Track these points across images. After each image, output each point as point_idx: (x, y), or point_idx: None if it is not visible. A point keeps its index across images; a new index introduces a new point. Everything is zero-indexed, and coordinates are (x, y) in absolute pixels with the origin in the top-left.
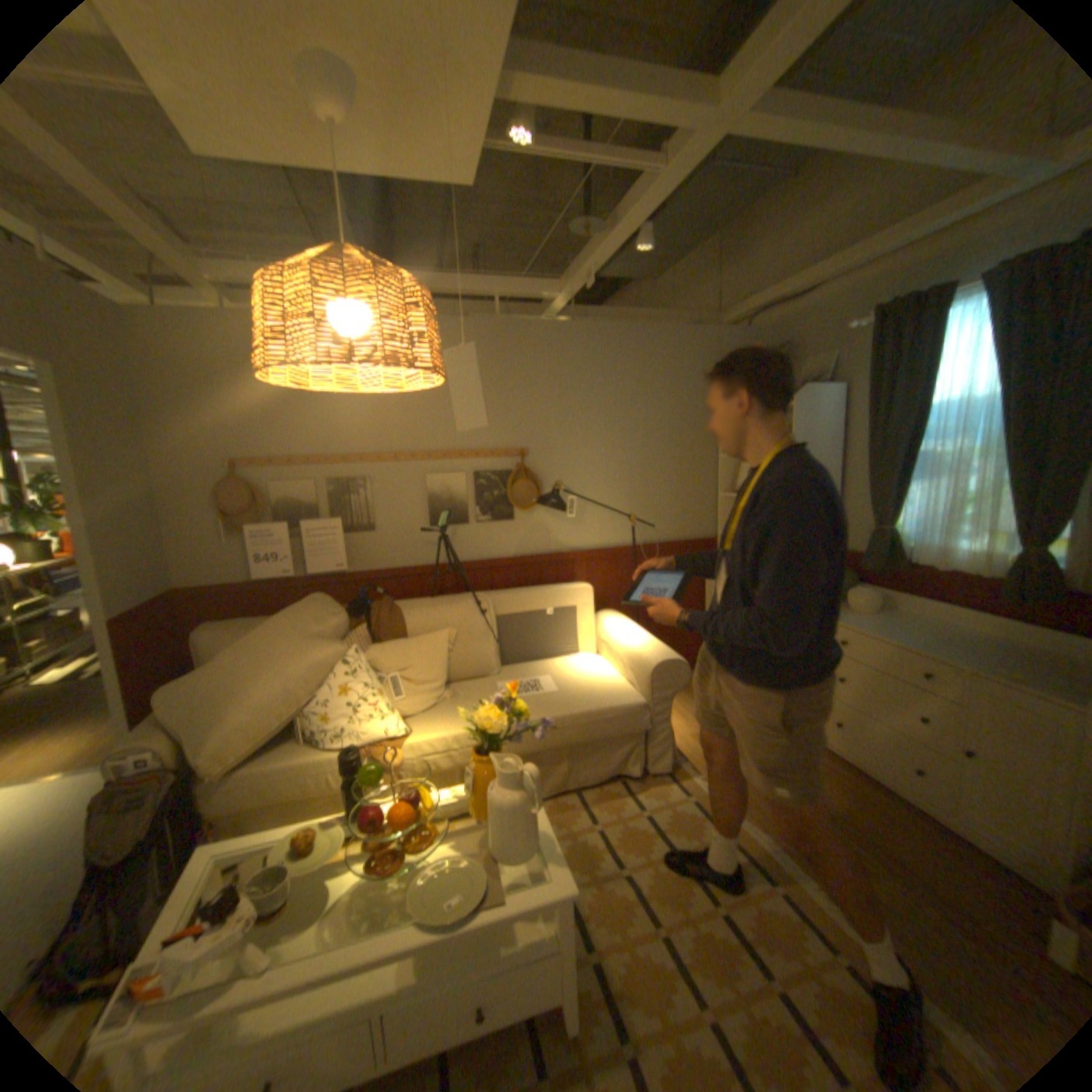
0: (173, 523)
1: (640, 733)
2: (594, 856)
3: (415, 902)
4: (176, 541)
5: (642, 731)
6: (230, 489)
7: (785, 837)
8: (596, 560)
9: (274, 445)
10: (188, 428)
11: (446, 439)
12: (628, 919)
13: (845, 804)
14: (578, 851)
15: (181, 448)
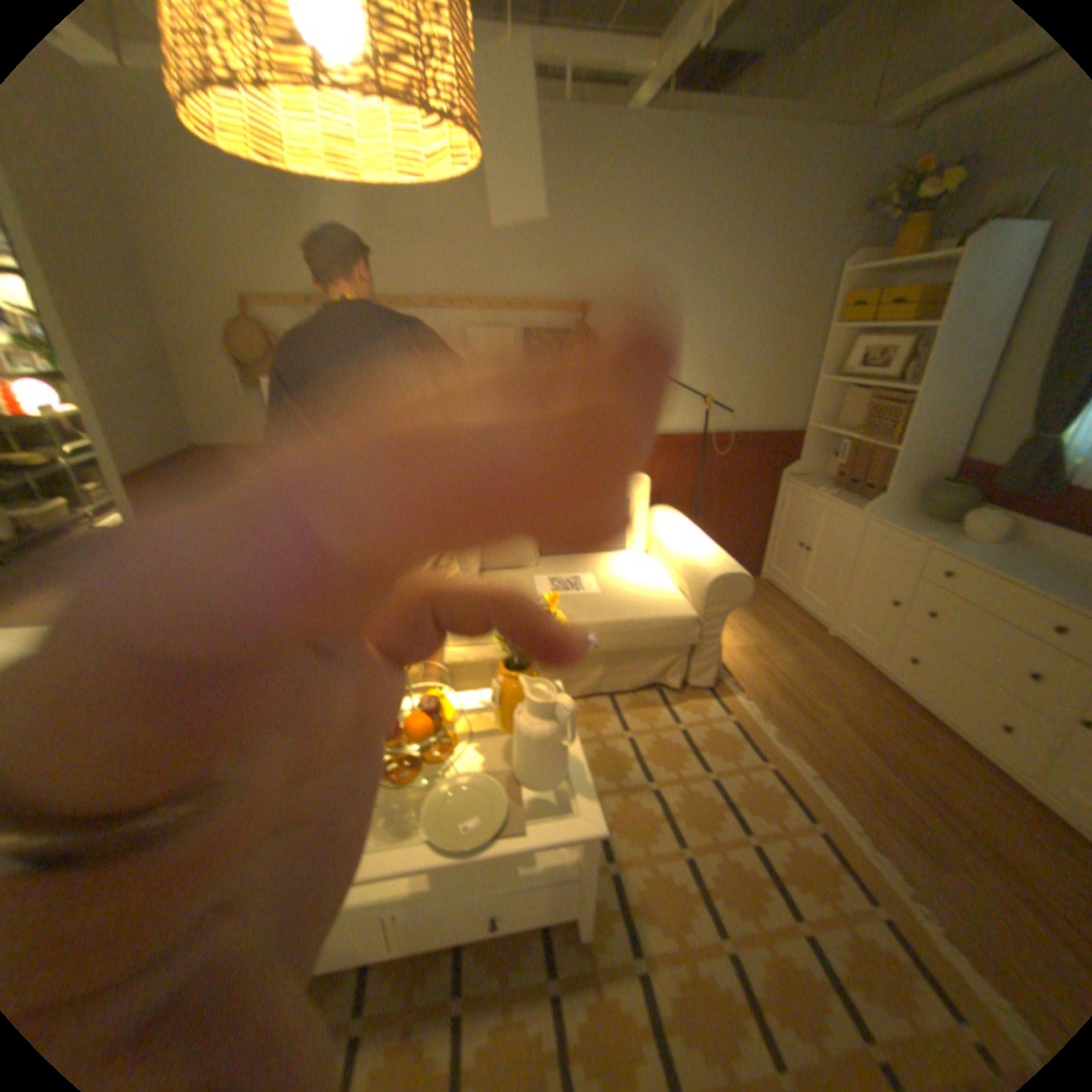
0: (184, 368)
1: (685, 646)
2: (621, 764)
3: (429, 818)
4: (191, 390)
5: (688, 644)
6: (242, 331)
7: (831, 772)
8: (657, 447)
9: (287, 277)
10: (187, 249)
11: (492, 281)
12: (652, 834)
13: (905, 745)
14: (605, 756)
15: (181, 274)
